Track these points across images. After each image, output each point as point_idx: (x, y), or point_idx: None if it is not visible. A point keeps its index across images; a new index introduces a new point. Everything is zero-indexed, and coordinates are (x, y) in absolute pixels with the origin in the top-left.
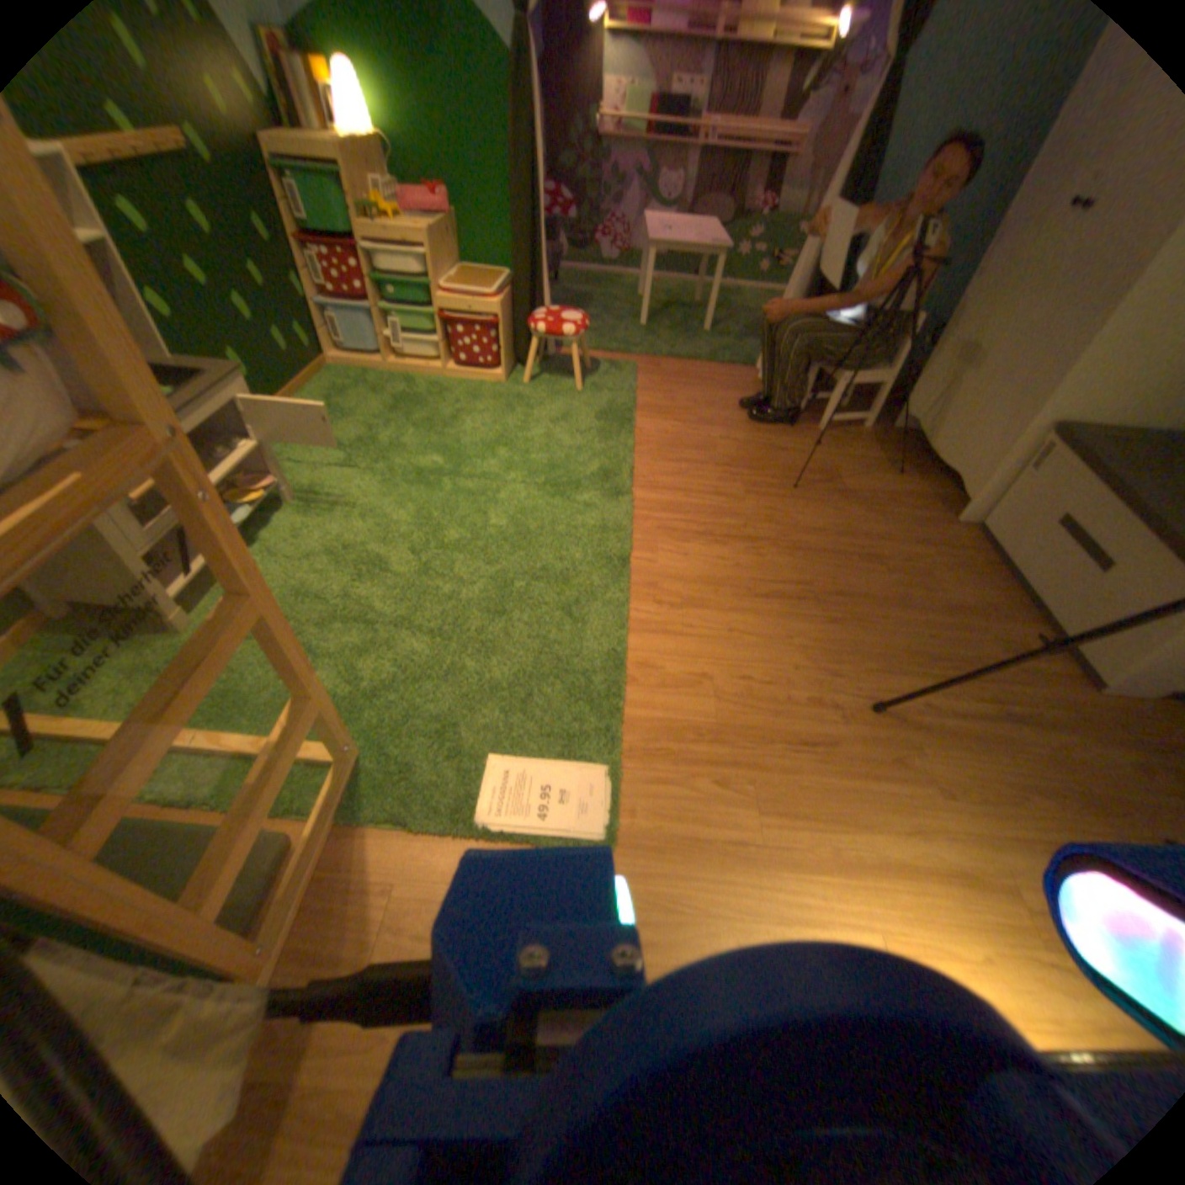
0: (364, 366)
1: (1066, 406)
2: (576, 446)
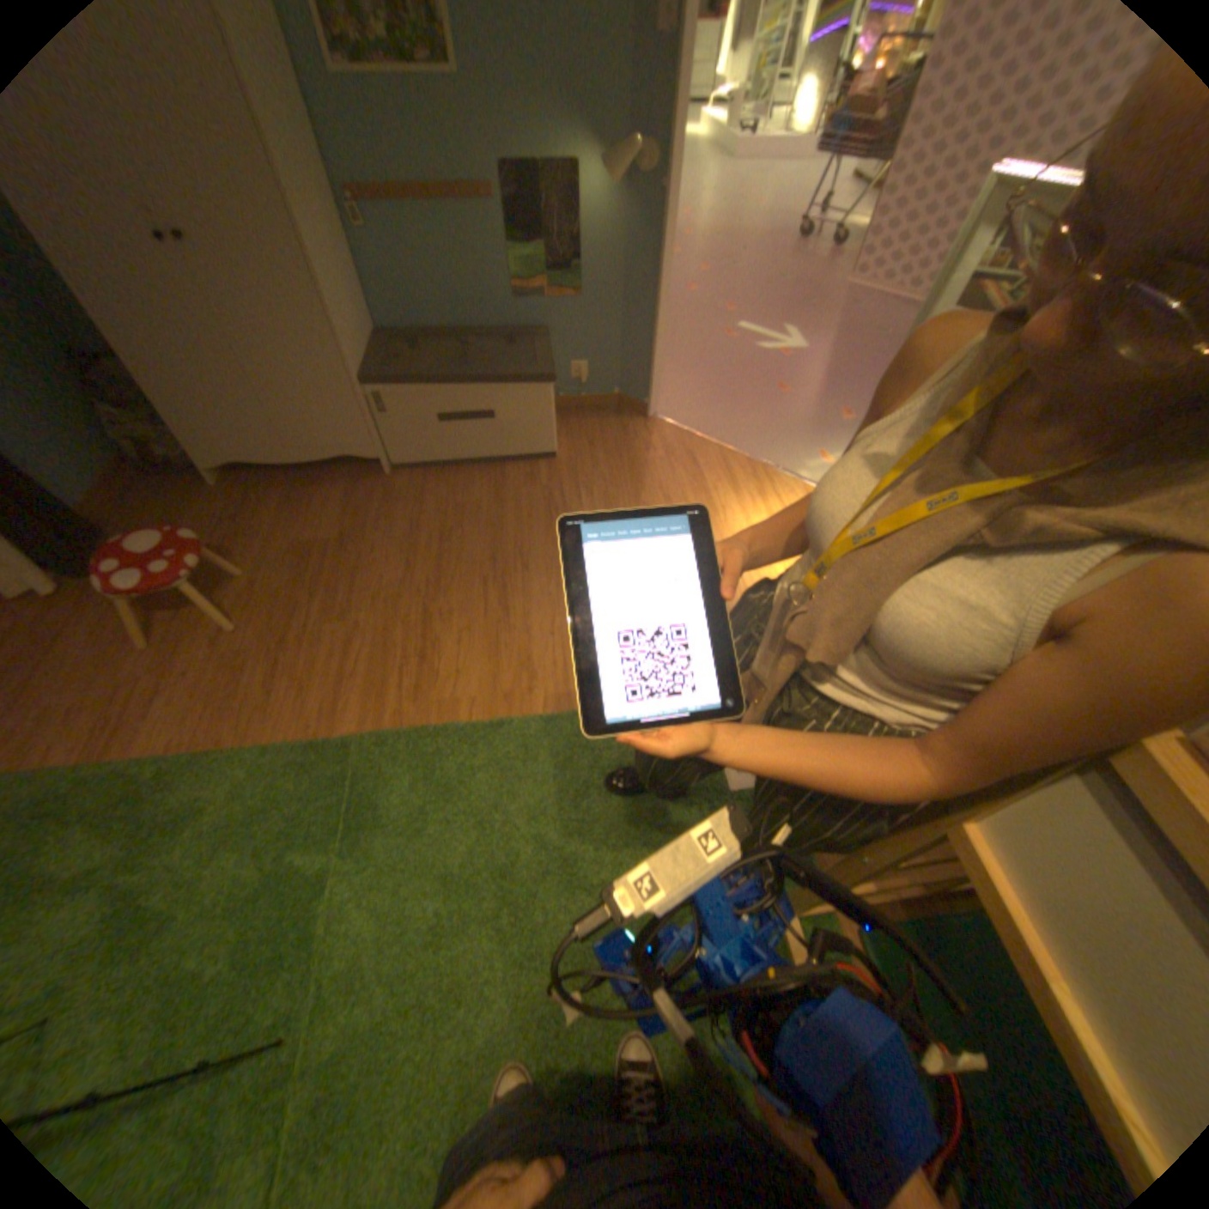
0: None
1: (354, 358)
2: (216, 822)
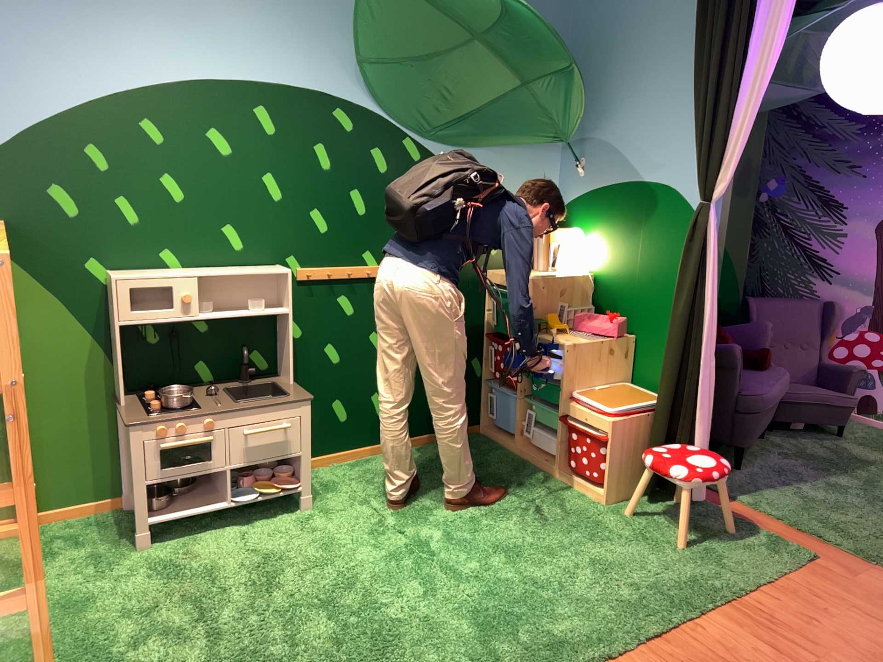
0: (504, 445)
1: None
2: (583, 594)
